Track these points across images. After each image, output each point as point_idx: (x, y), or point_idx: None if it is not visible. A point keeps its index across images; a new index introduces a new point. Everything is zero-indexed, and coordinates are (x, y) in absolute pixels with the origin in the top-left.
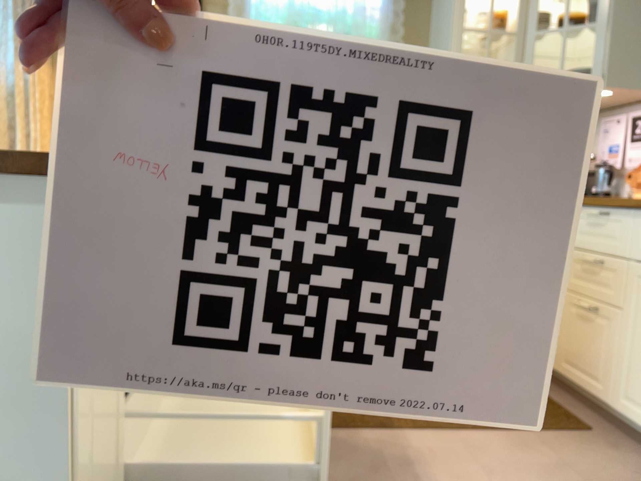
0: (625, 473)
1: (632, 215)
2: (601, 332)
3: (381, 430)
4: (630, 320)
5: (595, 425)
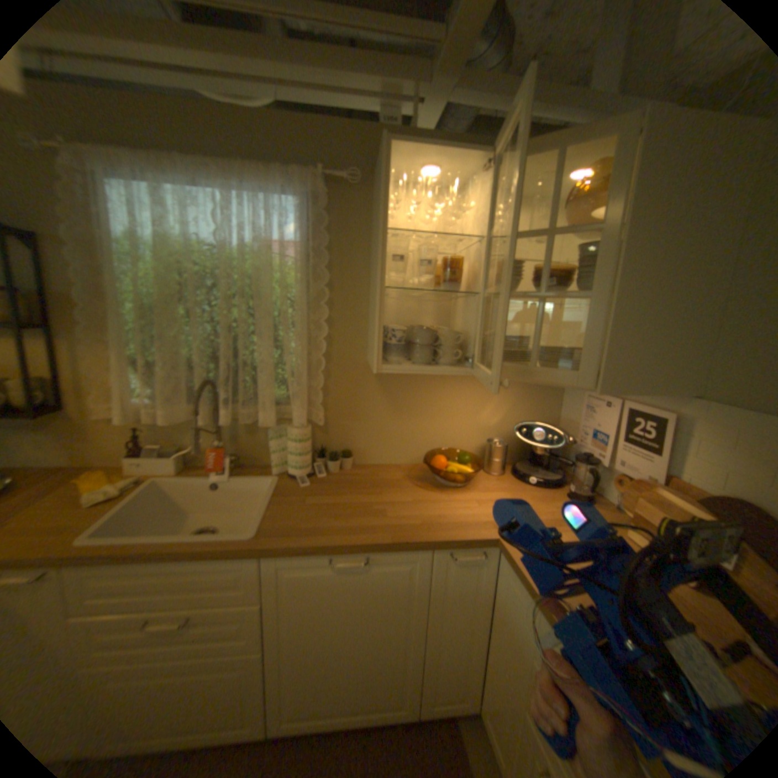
0: None
1: None
2: None
3: None
4: None
5: None
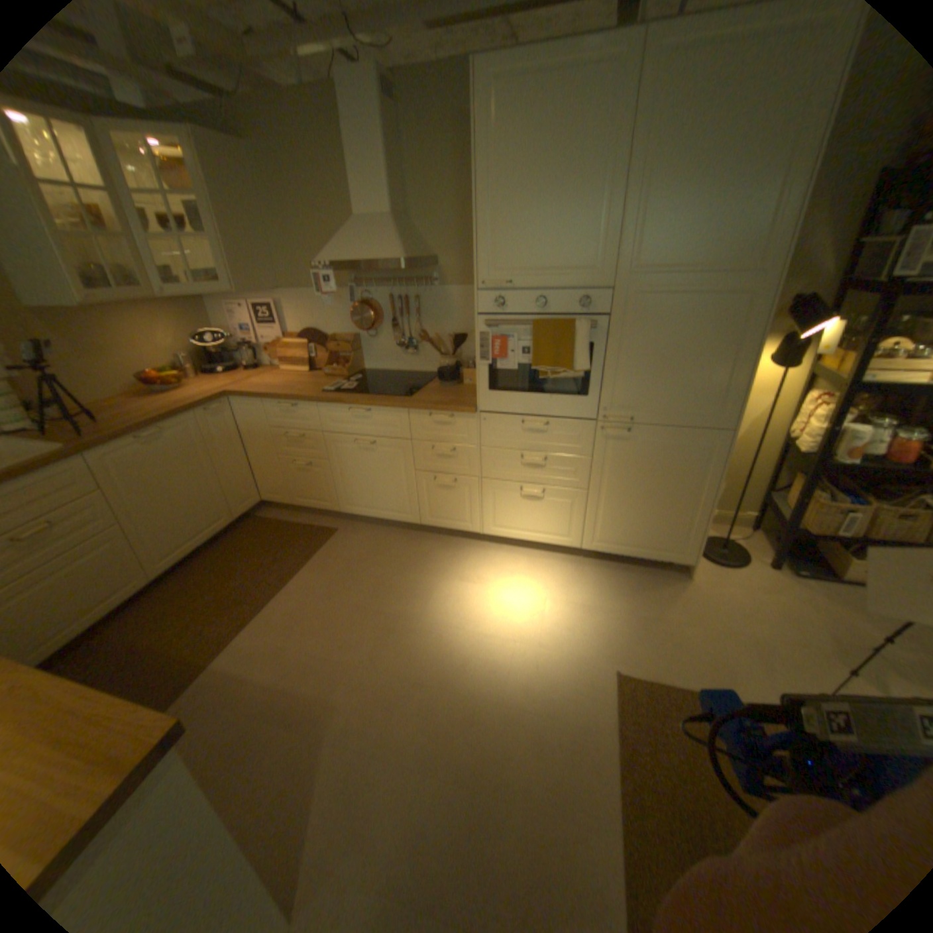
0: (367, 542)
1: (313, 406)
2: (316, 476)
3: (242, 629)
4: (334, 465)
5: (333, 524)
